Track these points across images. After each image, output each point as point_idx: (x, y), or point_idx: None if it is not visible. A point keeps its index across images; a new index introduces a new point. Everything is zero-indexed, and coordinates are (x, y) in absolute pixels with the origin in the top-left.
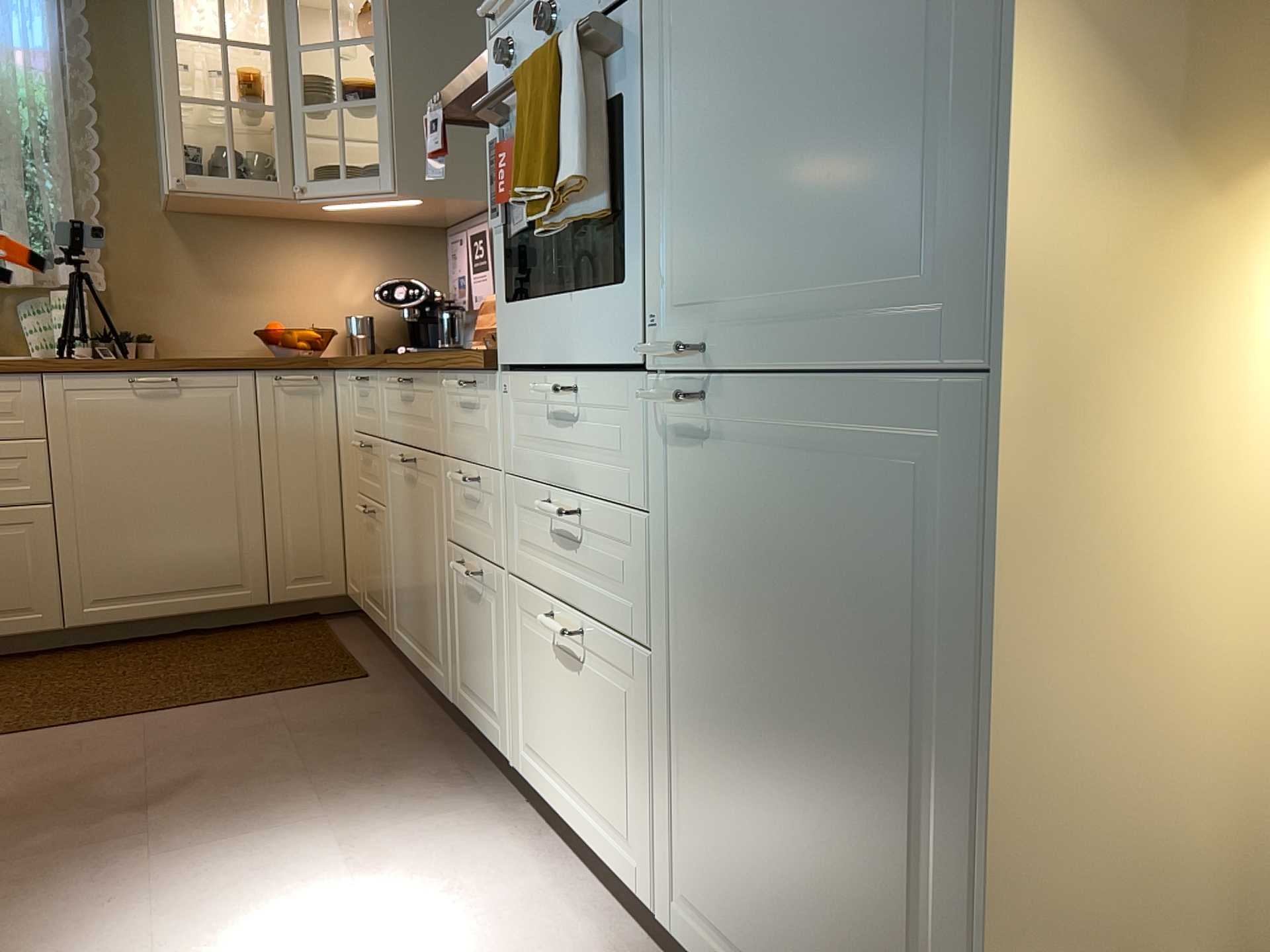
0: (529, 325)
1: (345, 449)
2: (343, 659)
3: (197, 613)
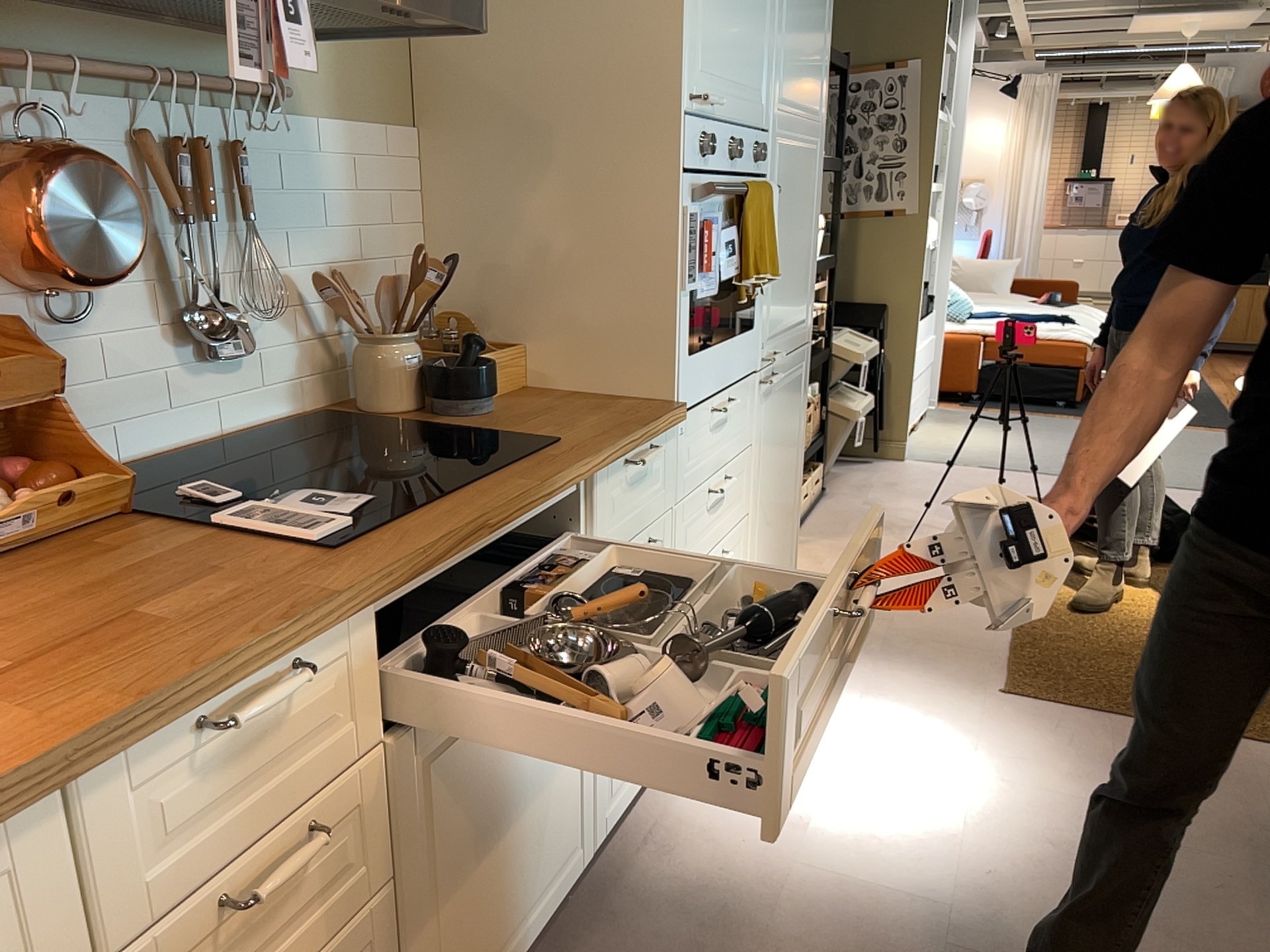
0: (705, 368)
1: None
2: None
3: None
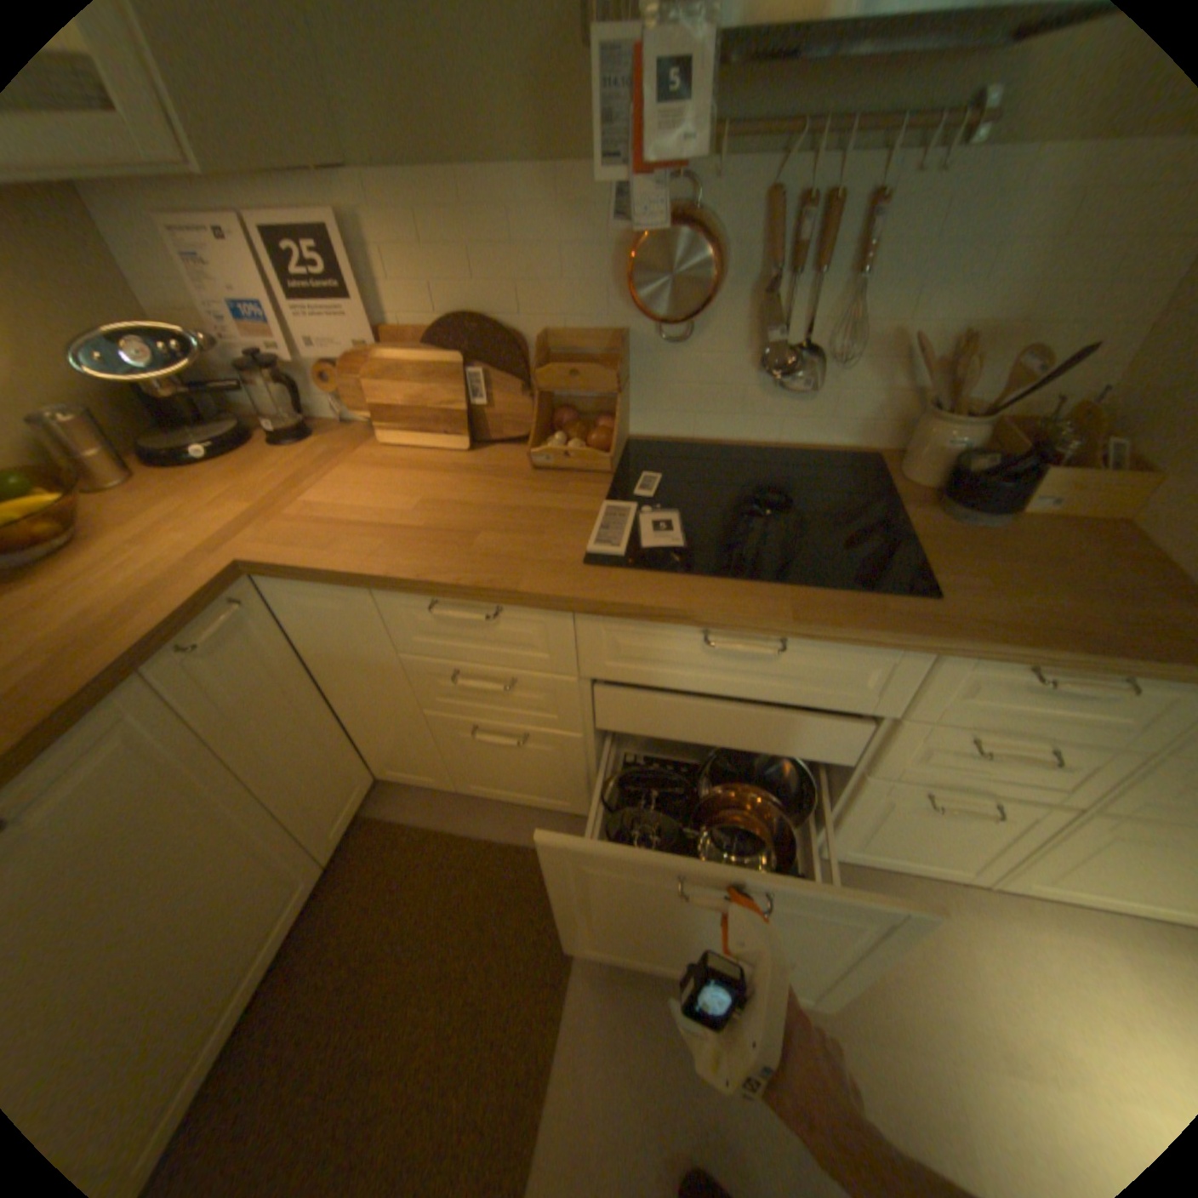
0: None
1: (350, 666)
2: (517, 855)
3: (267, 967)
